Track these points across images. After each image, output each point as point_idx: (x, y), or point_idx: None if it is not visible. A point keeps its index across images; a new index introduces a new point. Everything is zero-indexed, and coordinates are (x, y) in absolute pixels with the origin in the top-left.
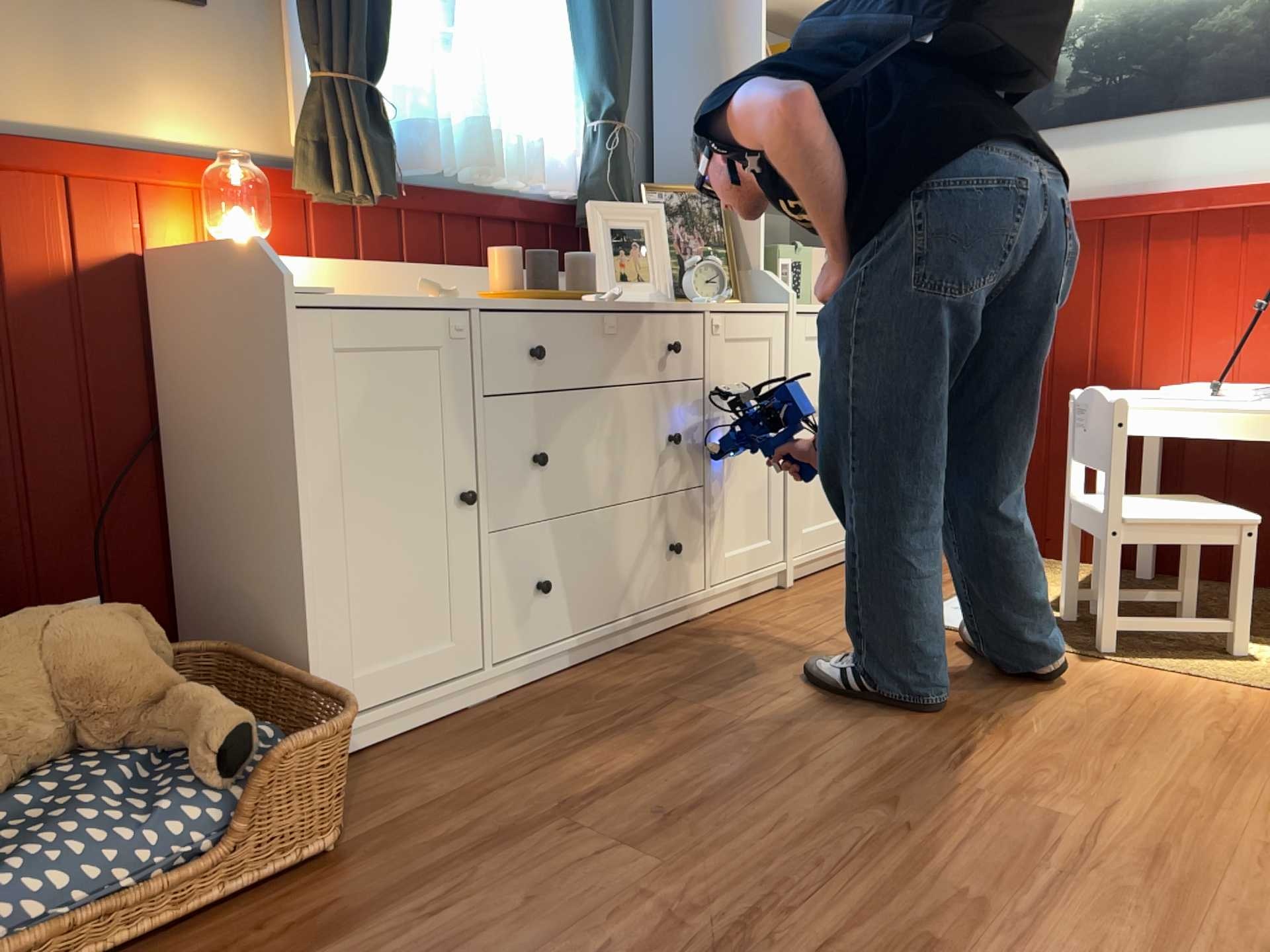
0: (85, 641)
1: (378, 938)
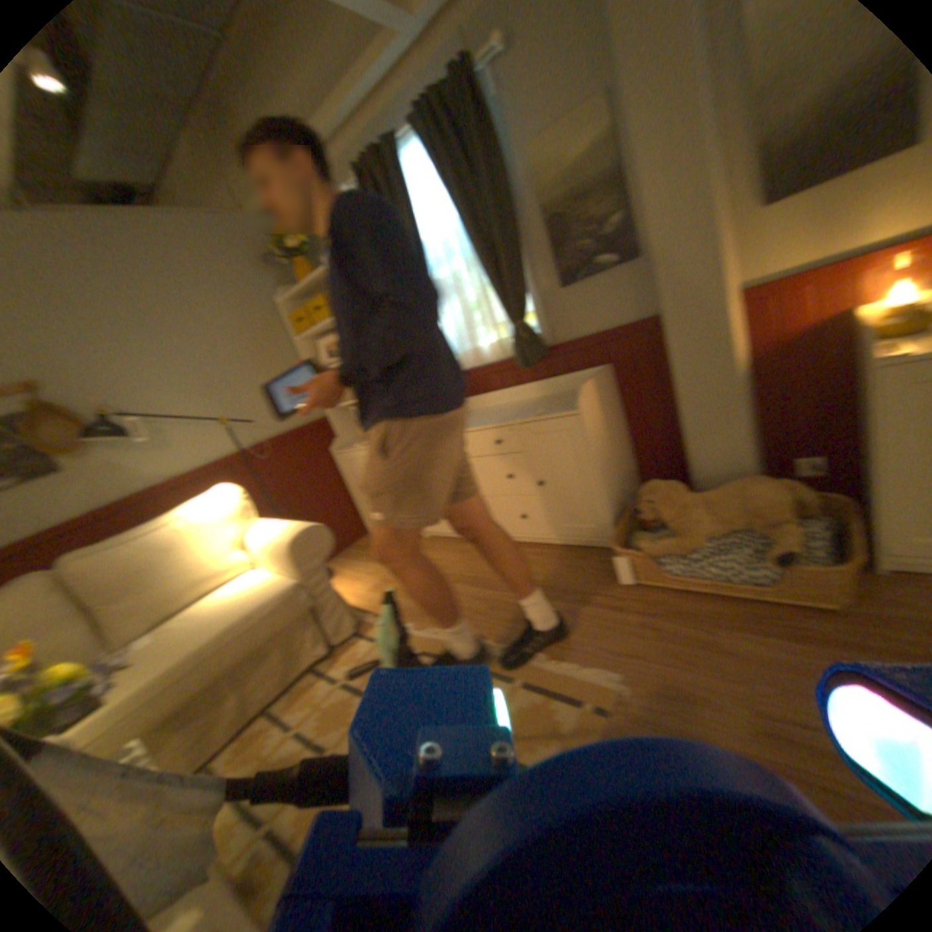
0: (759, 496)
1: (814, 653)
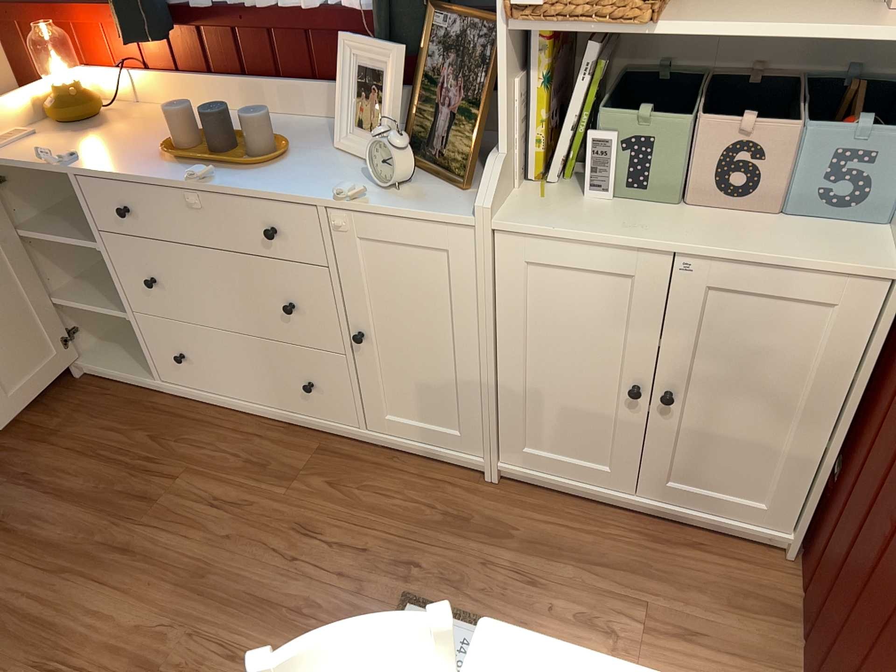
0: None
1: None
